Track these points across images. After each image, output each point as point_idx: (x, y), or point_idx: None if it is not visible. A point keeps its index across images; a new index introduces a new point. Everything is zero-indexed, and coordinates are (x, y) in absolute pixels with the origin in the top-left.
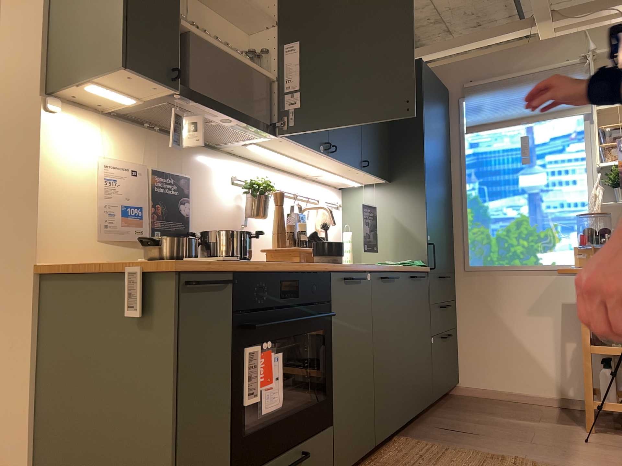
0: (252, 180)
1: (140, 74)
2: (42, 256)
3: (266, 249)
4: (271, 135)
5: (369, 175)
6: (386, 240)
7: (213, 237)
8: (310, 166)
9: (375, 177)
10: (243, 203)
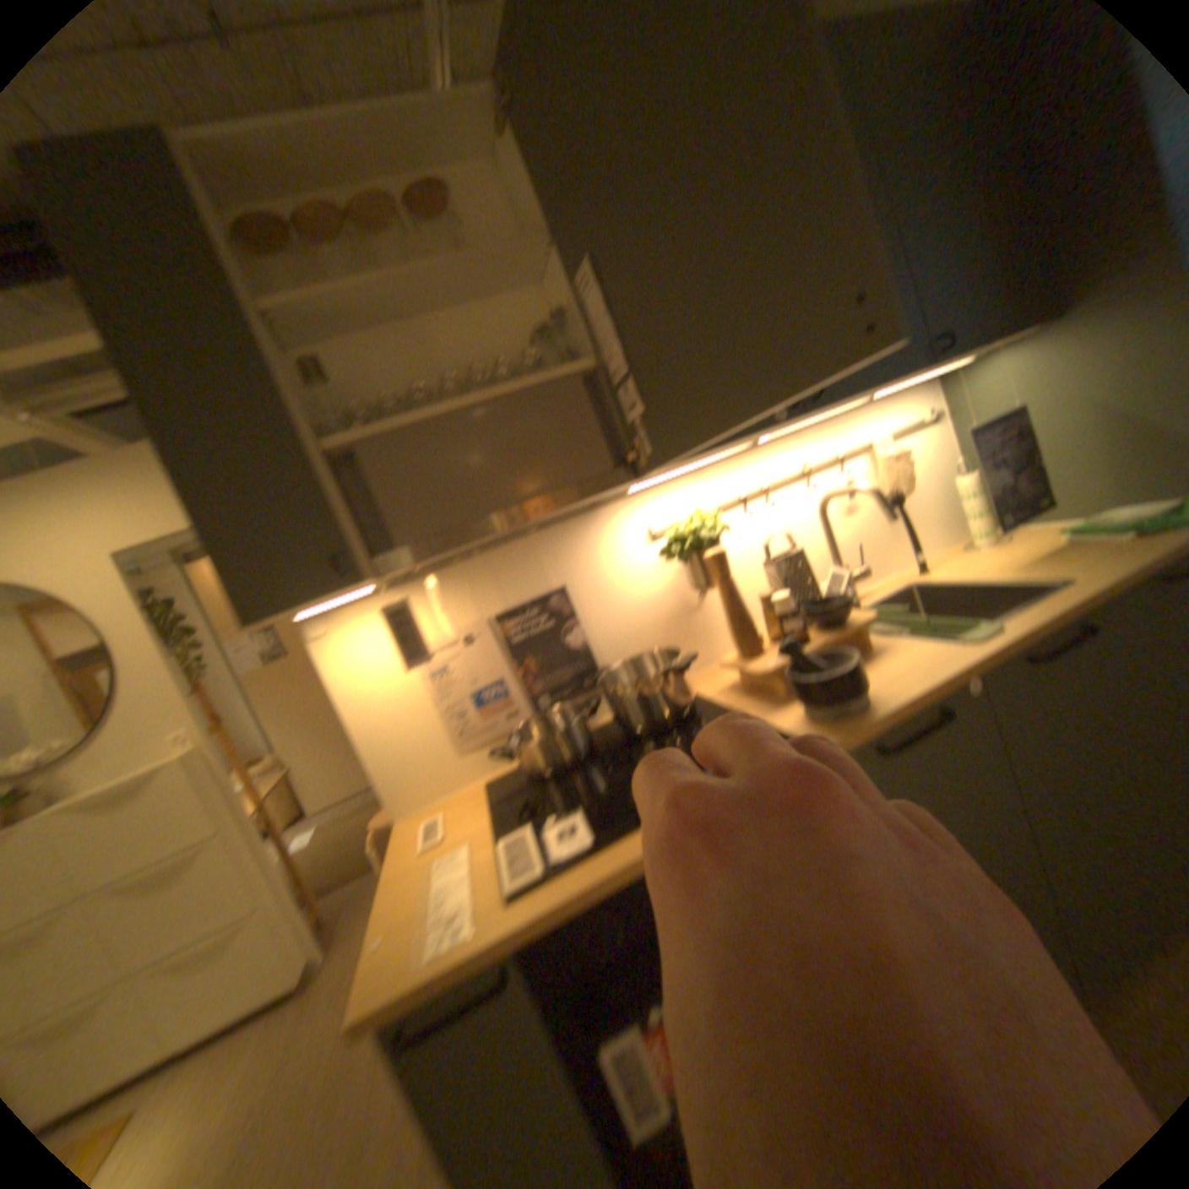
0: (678, 527)
1: (281, 611)
2: (394, 815)
3: (726, 664)
4: (635, 479)
5: (975, 350)
6: (1079, 459)
7: (613, 692)
8: (799, 425)
9: (997, 341)
10: (682, 565)
